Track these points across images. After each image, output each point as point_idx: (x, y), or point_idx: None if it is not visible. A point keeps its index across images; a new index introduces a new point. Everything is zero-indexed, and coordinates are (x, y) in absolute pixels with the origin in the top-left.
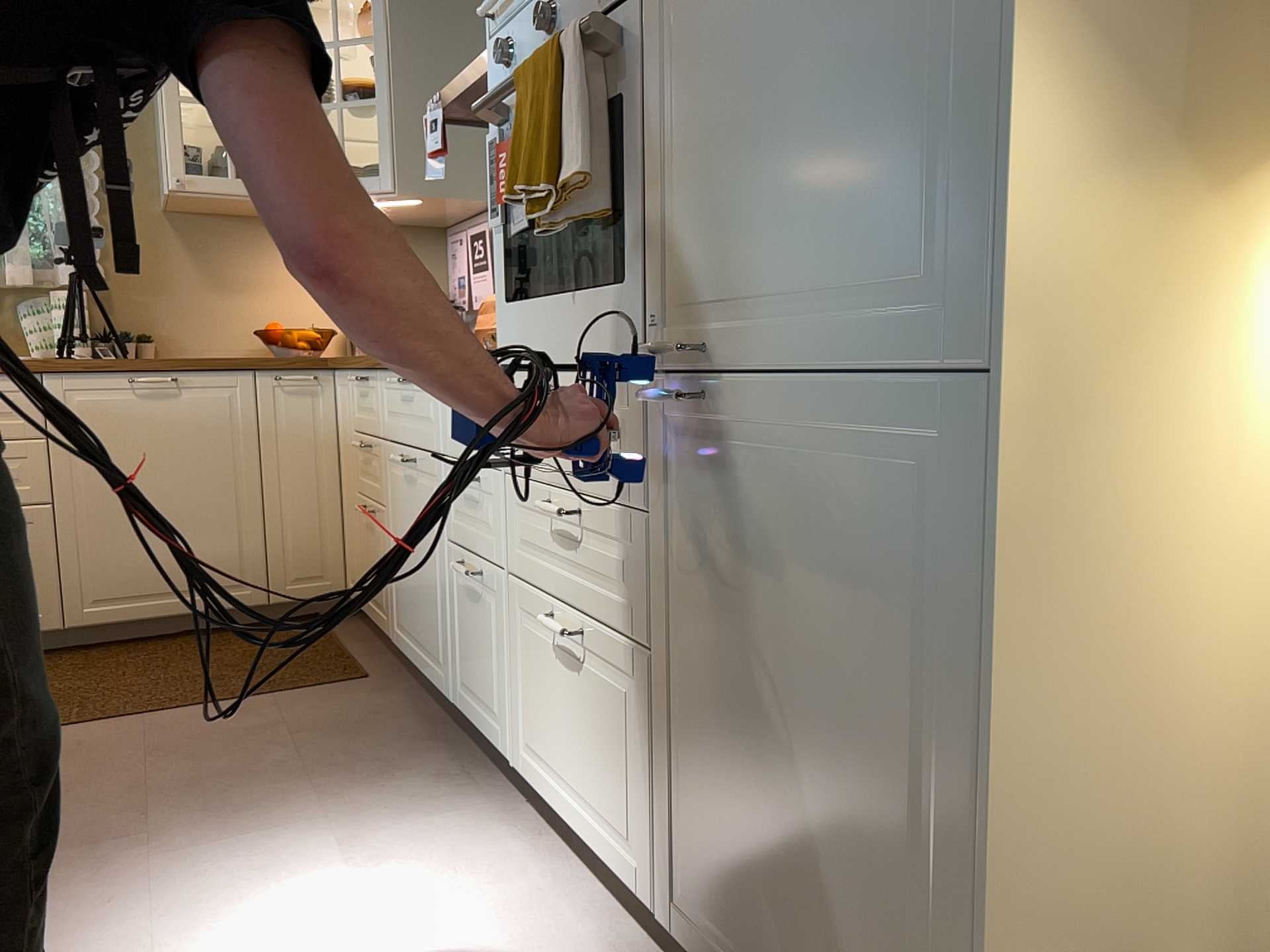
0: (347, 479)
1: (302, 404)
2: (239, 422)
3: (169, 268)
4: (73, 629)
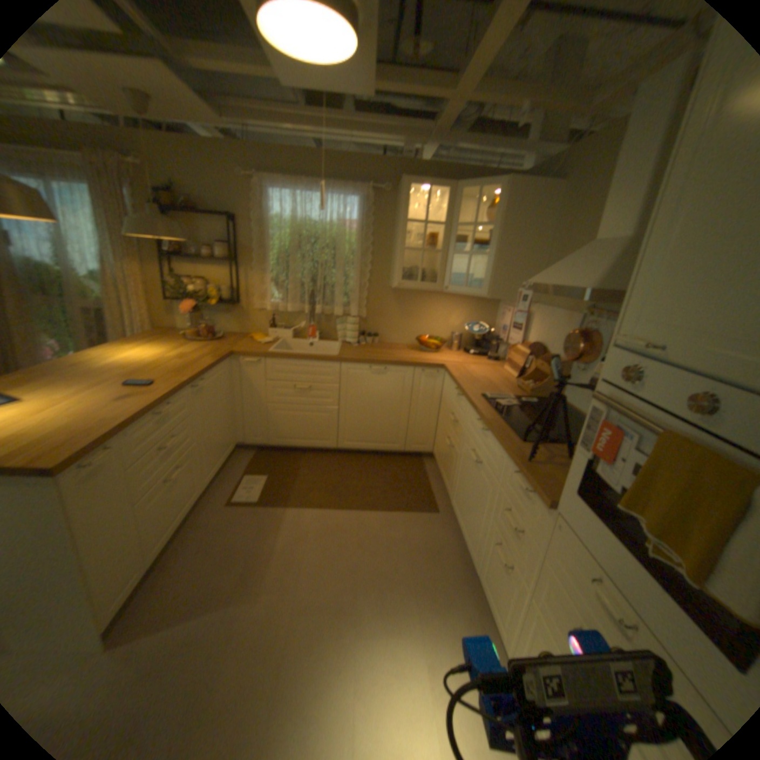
0: (442, 415)
1: (430, 381)
2: (406, 385)
3: (389, 308)
4: (340, 447)
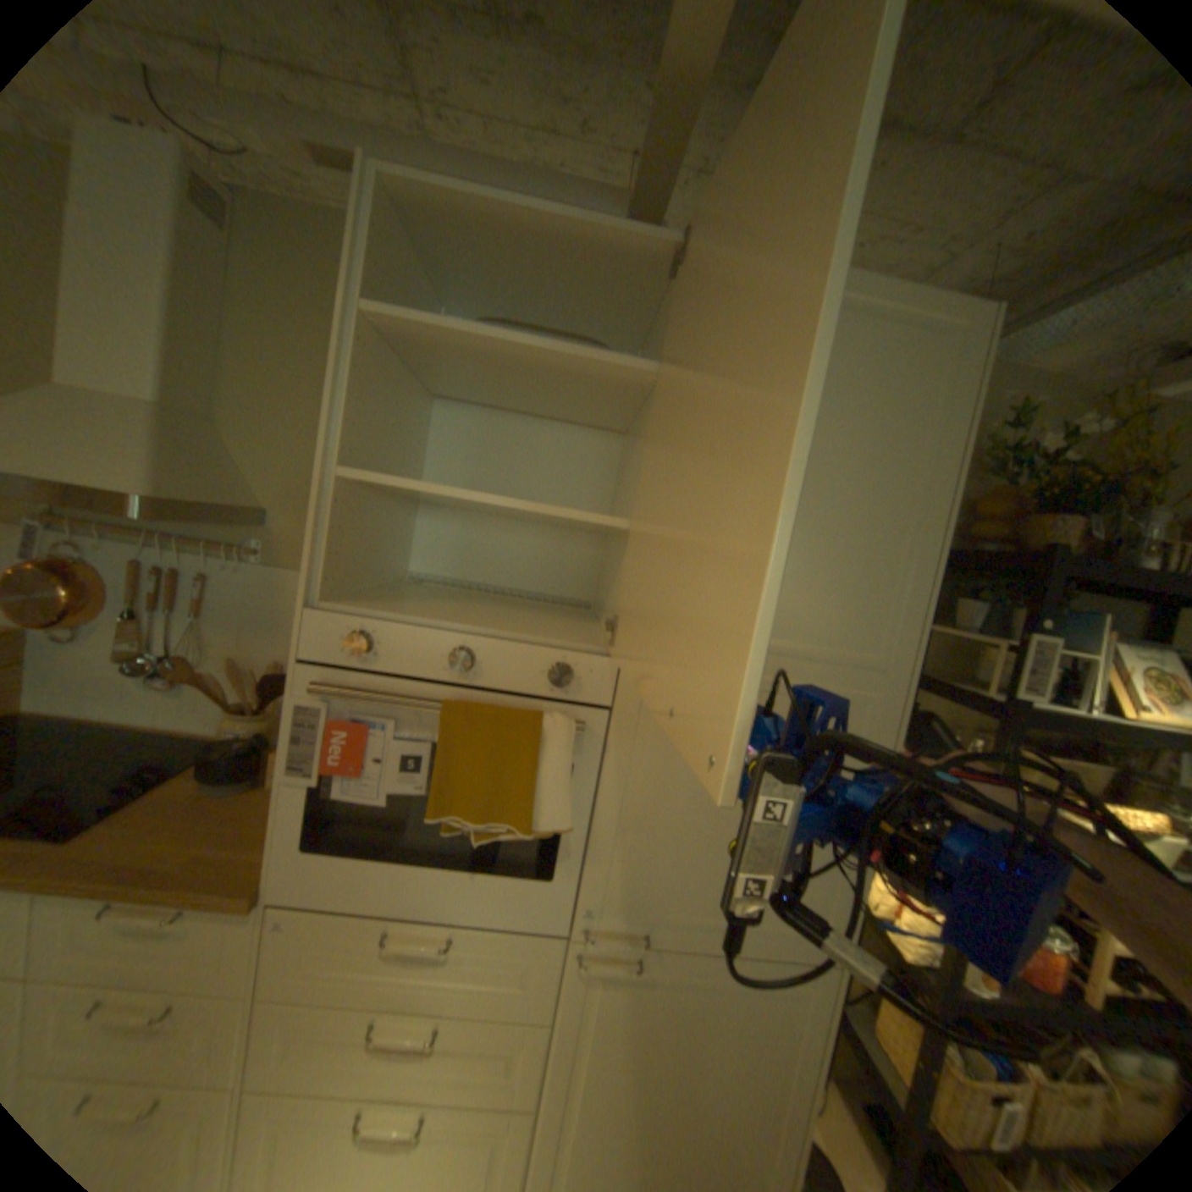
0: None
1: None
2: None
3: None
4: None
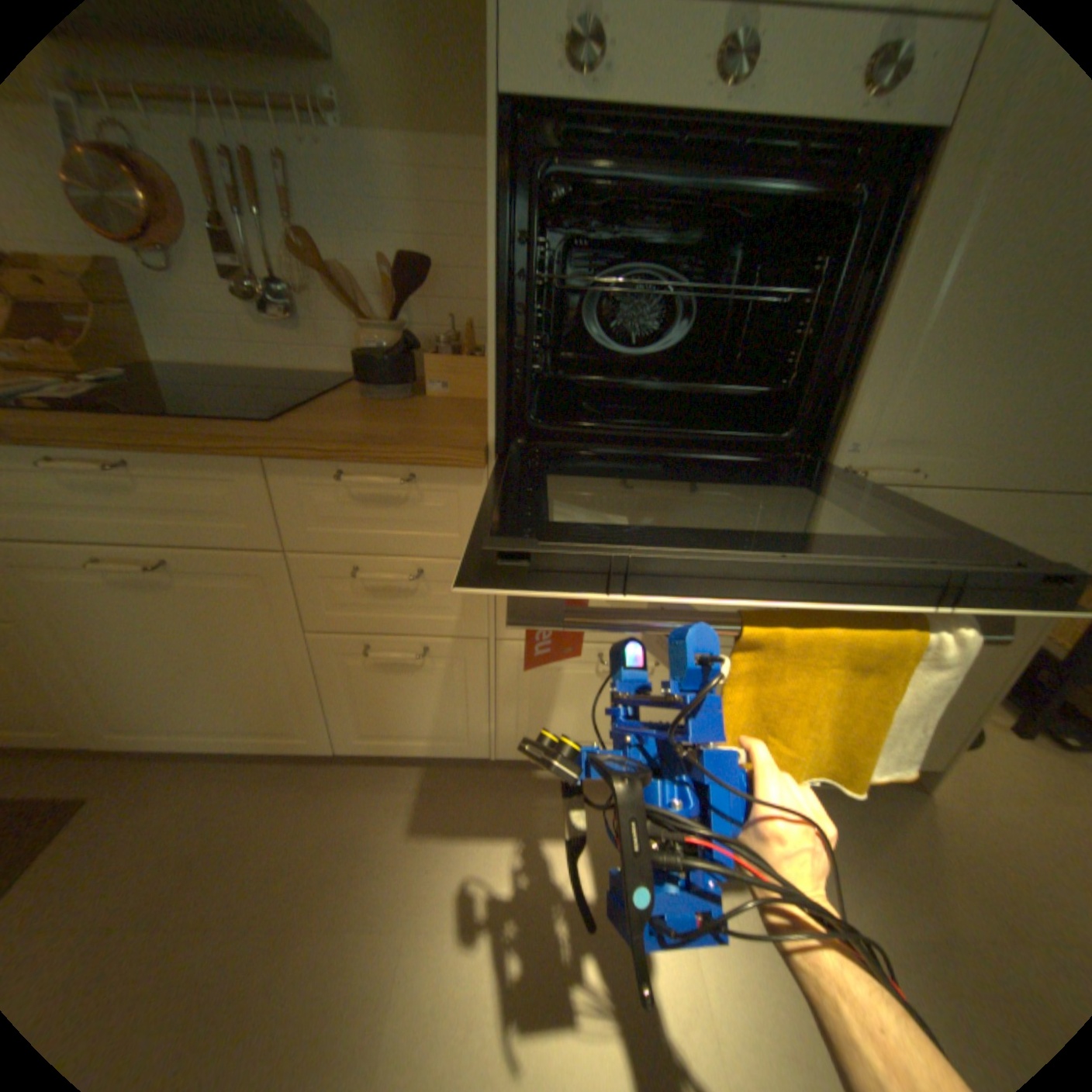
0: None
1: None
2: None
3: None
4: None
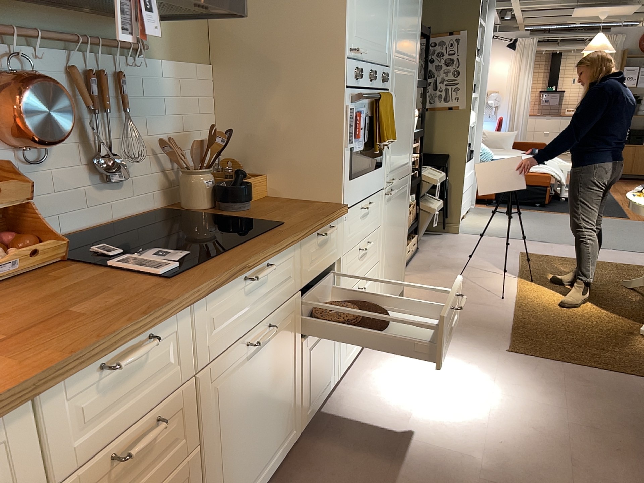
0: None
1: None
2: None
3: None
4: None
